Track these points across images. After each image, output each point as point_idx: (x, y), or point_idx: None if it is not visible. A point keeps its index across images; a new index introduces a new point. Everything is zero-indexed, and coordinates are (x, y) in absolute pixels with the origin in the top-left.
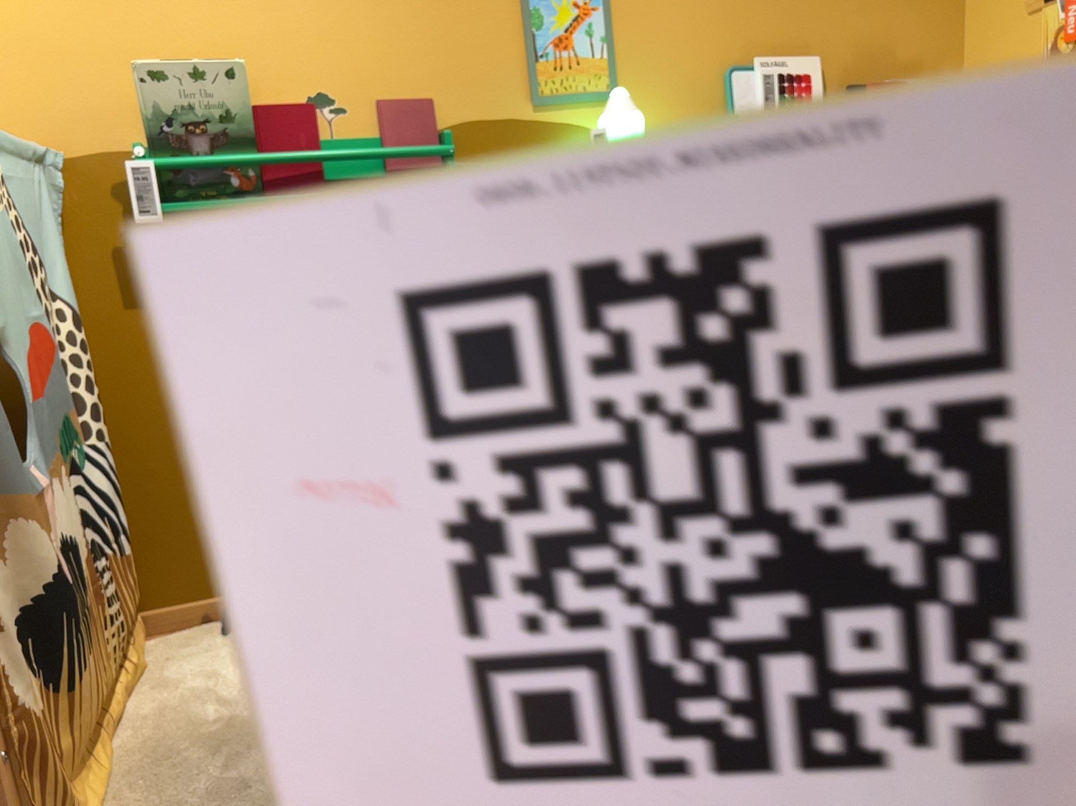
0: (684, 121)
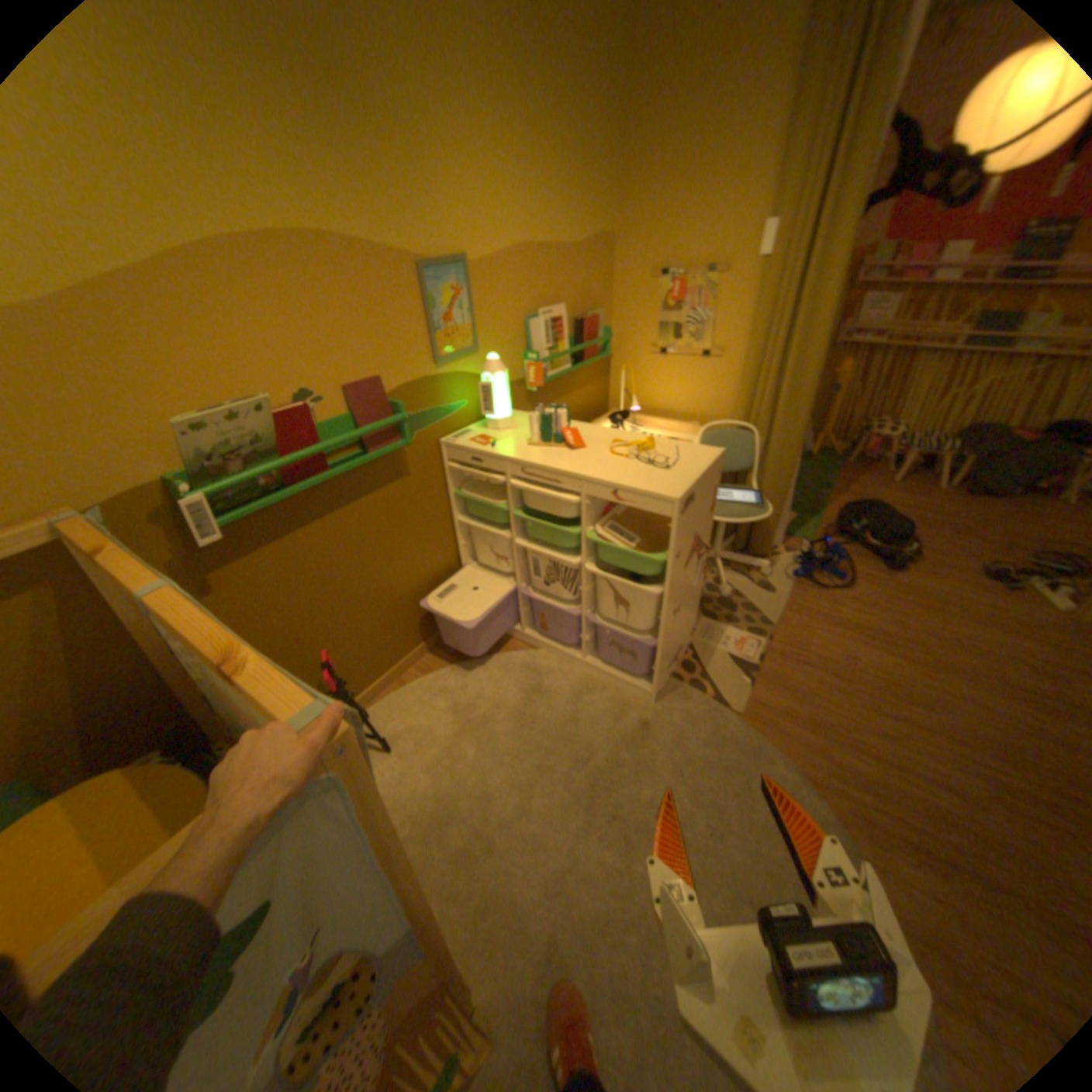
0: (507, 356)
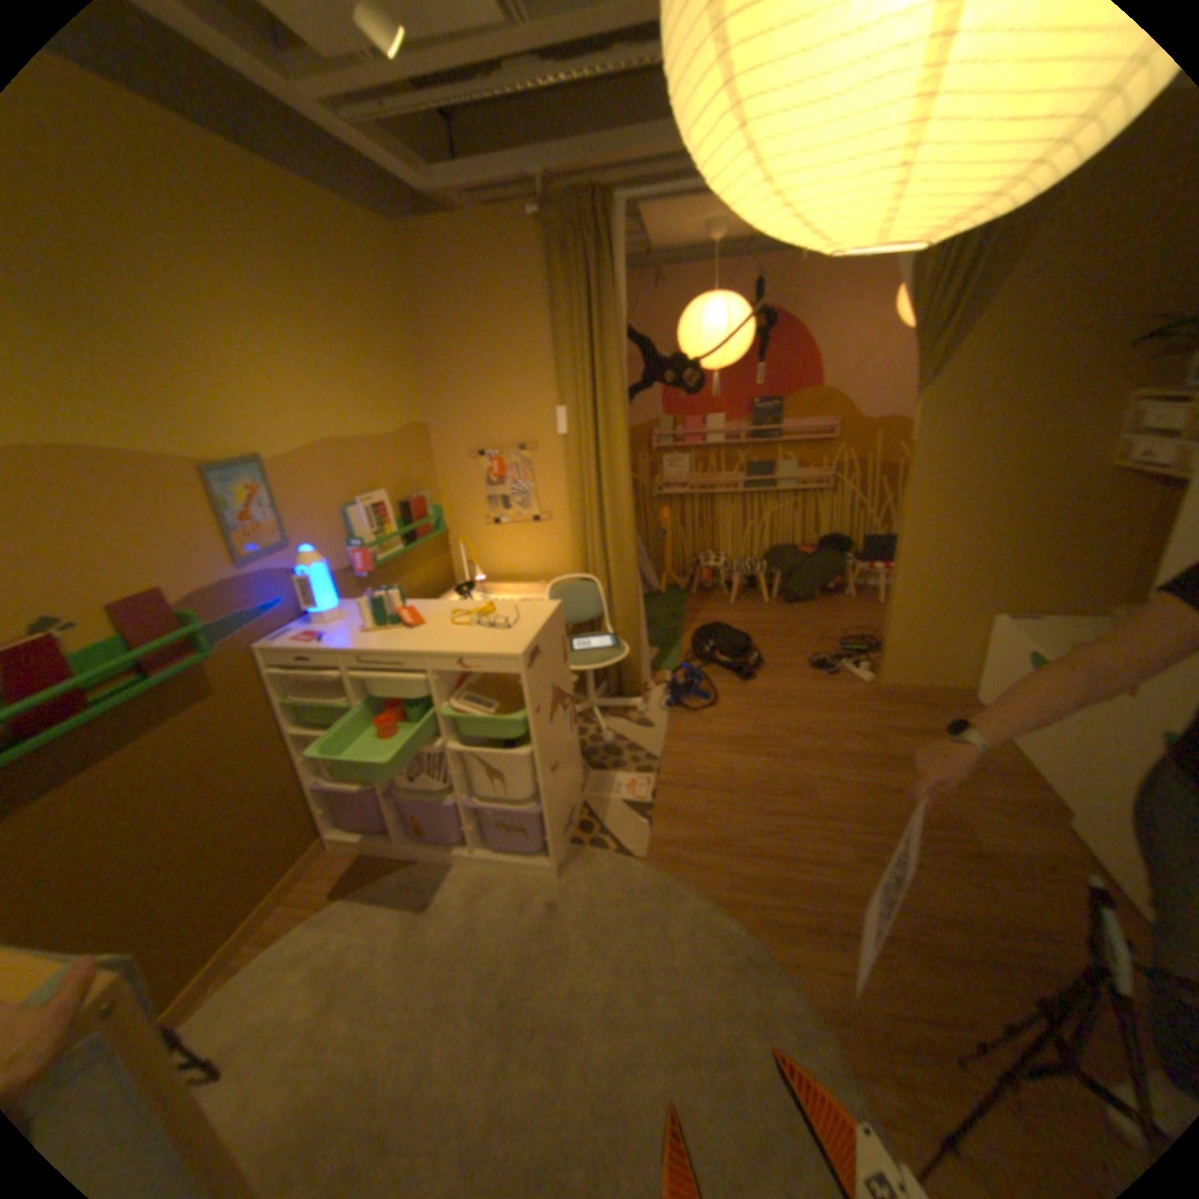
0: (330, 547)
